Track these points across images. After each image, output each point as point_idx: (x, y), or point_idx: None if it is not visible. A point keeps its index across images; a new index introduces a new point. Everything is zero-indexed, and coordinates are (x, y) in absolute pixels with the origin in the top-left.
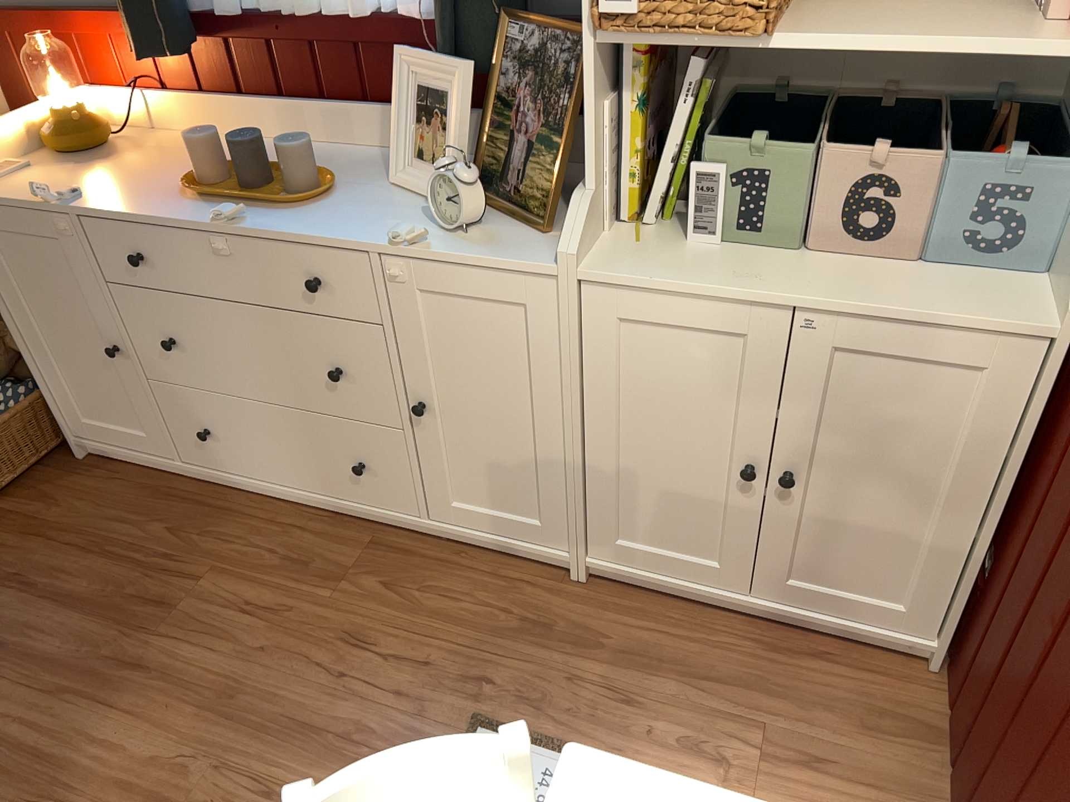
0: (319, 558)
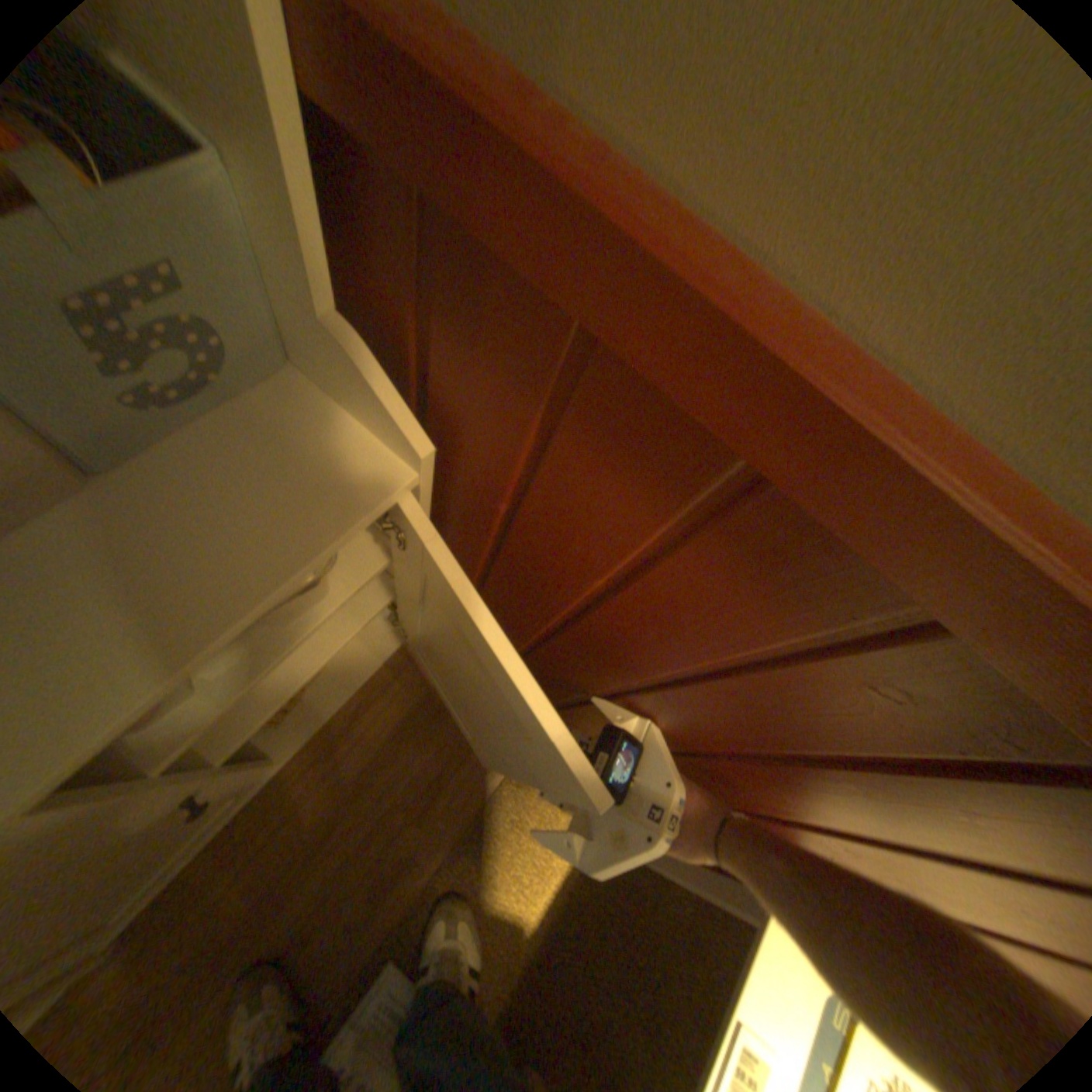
0: None
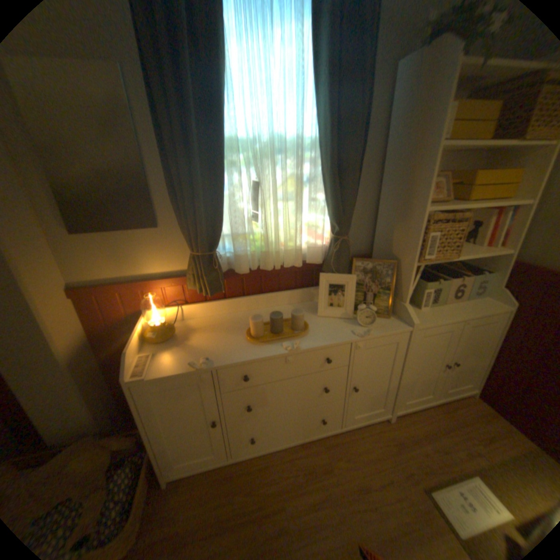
0: (316, 469)
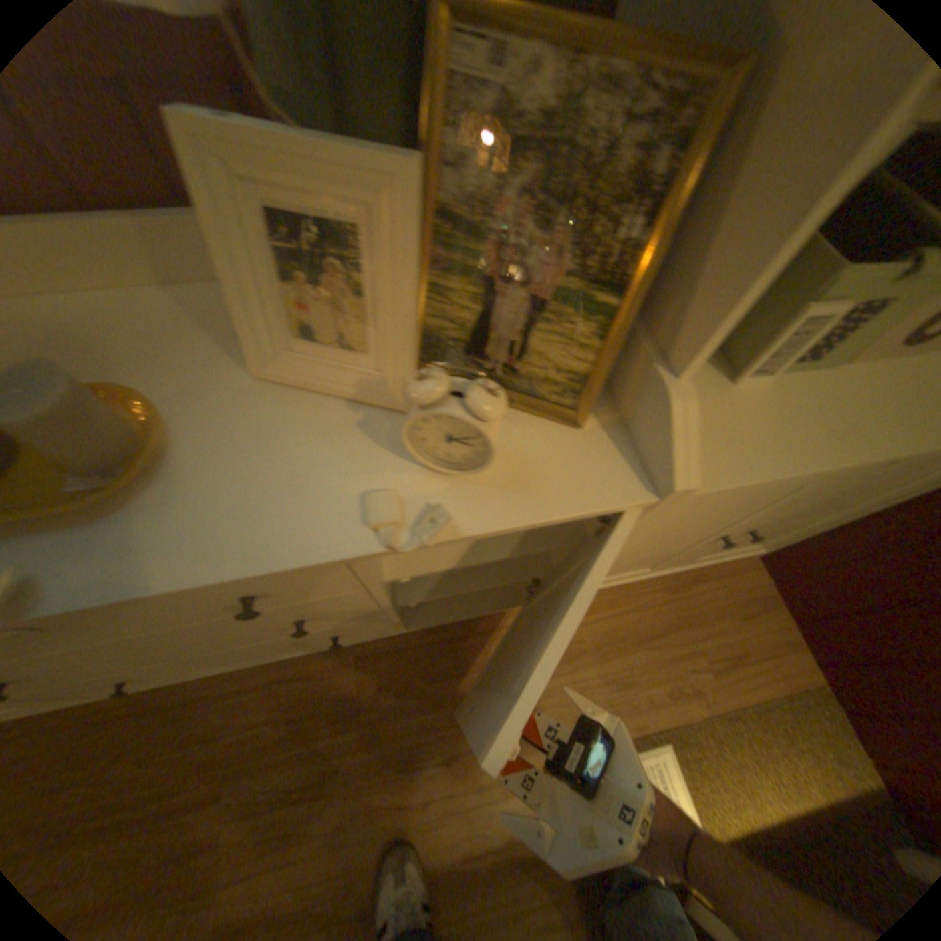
0: (319, 710)
